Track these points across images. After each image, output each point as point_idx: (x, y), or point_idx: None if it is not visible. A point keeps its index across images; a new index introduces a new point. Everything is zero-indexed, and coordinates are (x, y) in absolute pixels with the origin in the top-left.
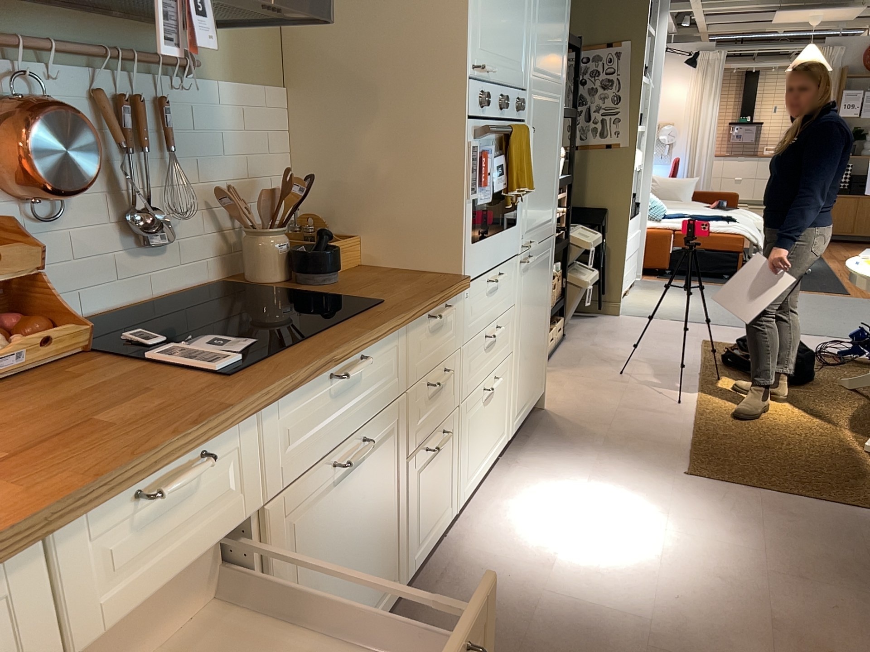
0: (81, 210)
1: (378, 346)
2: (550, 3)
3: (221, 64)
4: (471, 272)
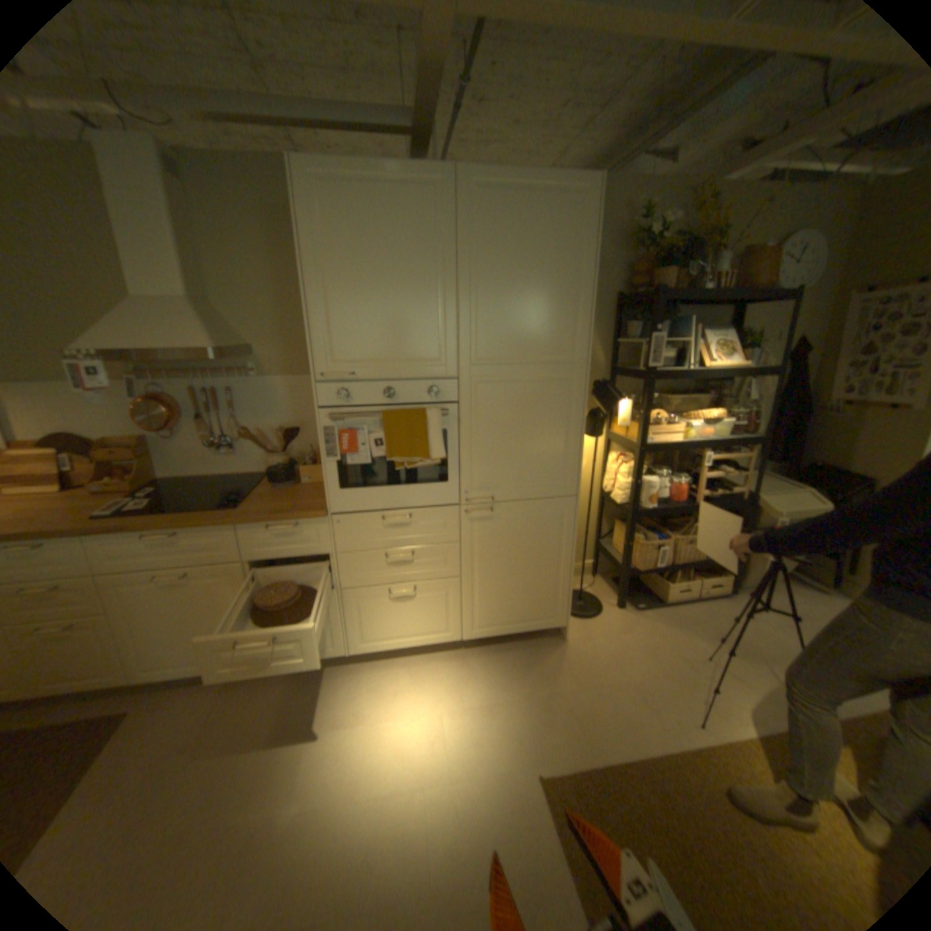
0: (184, 435)
1: (196, 532)
2: (511, 296)
3: (275, 367)
4: (341, 509)
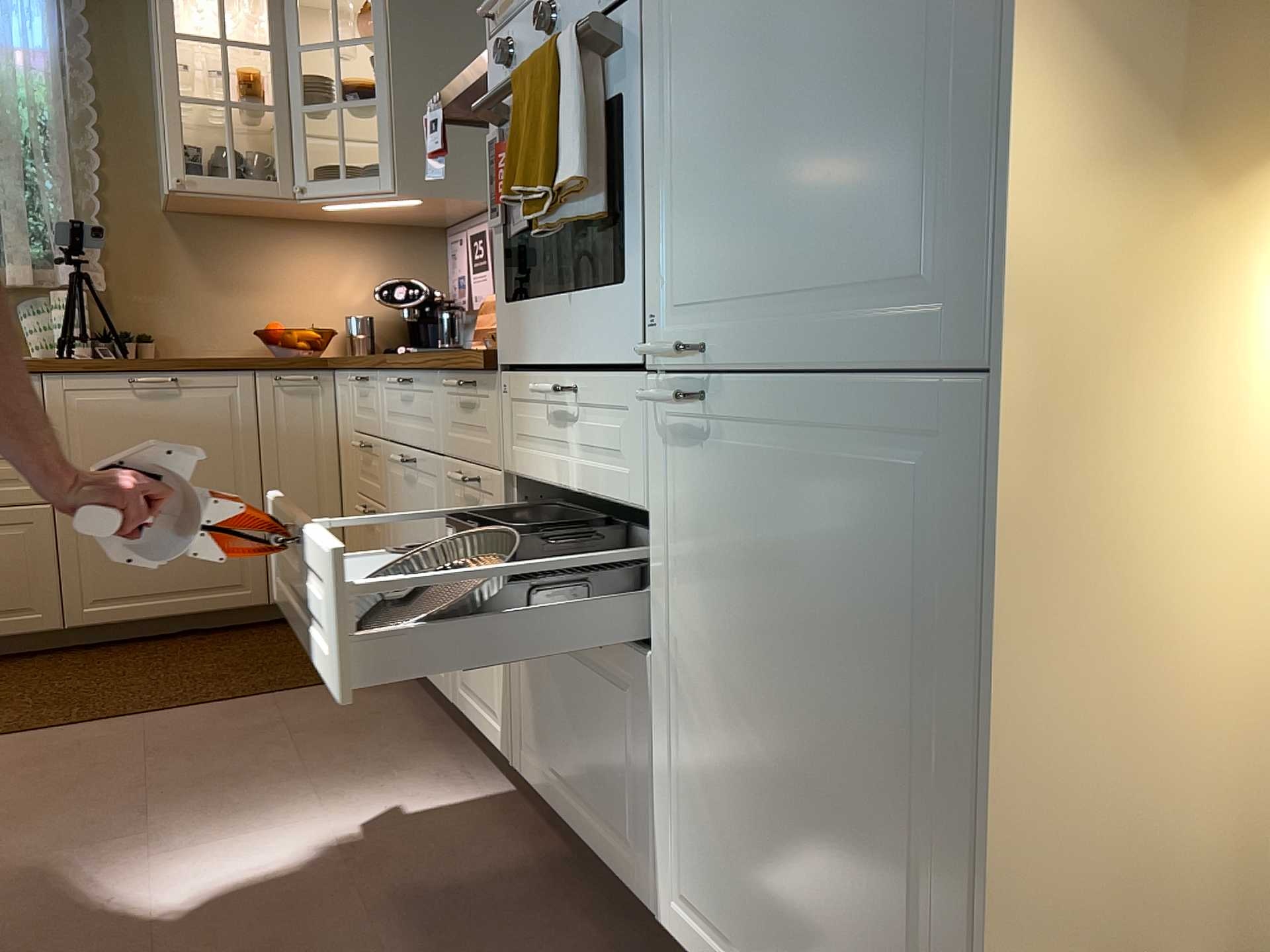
0: None
1: (421, 379)
2: None
3: None
4: (509, 353)
